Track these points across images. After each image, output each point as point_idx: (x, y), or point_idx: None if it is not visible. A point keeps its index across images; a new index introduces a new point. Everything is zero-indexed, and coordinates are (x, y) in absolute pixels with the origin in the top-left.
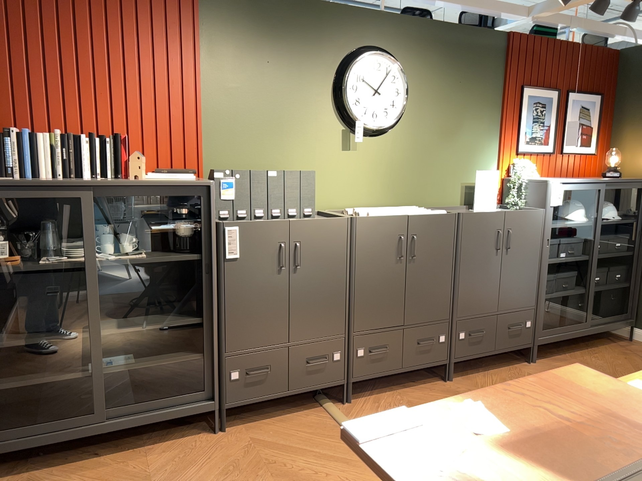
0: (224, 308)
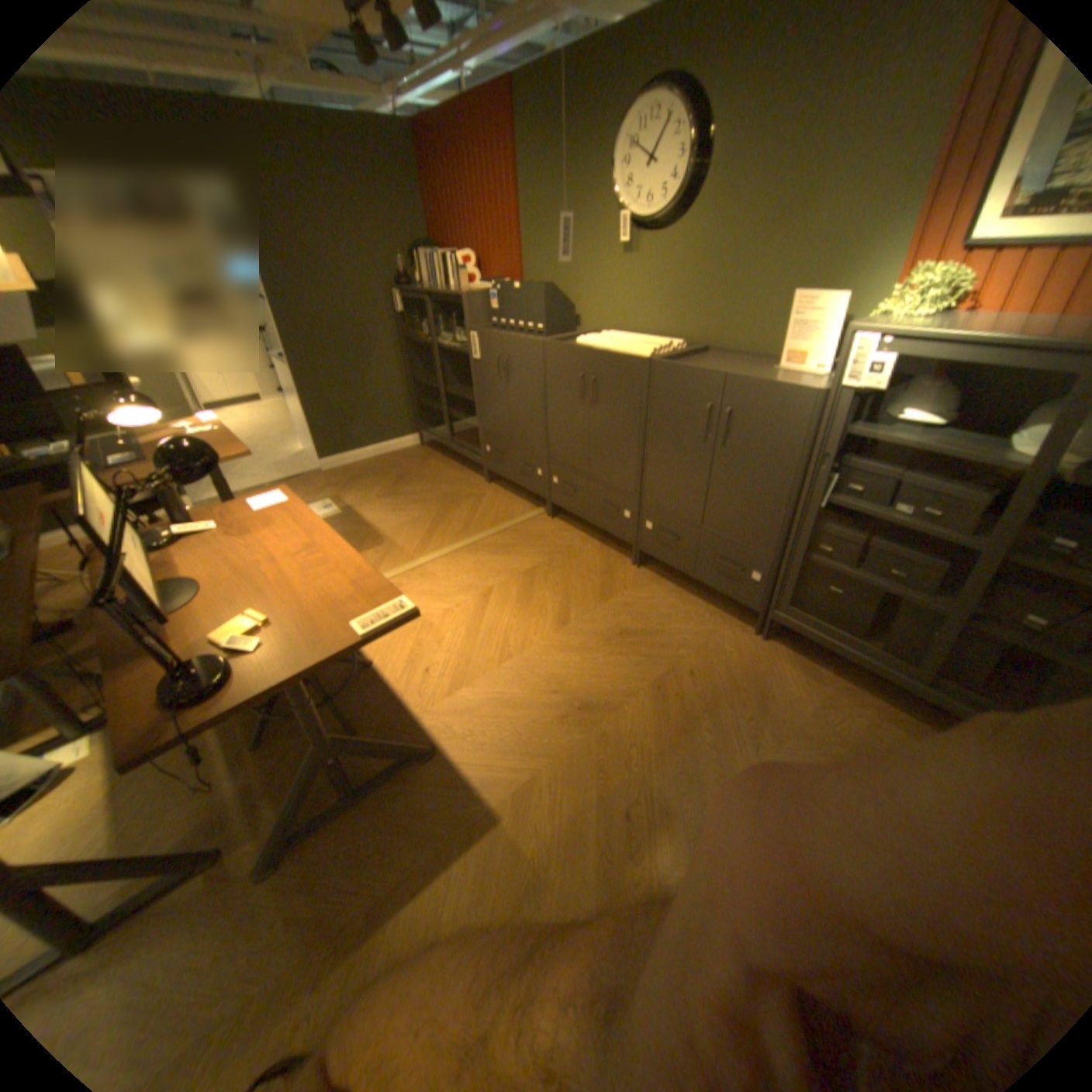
0: (484, 396)
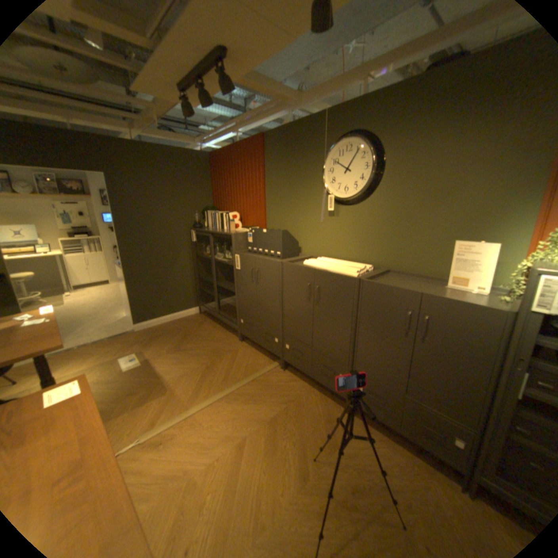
0: (238, 290)
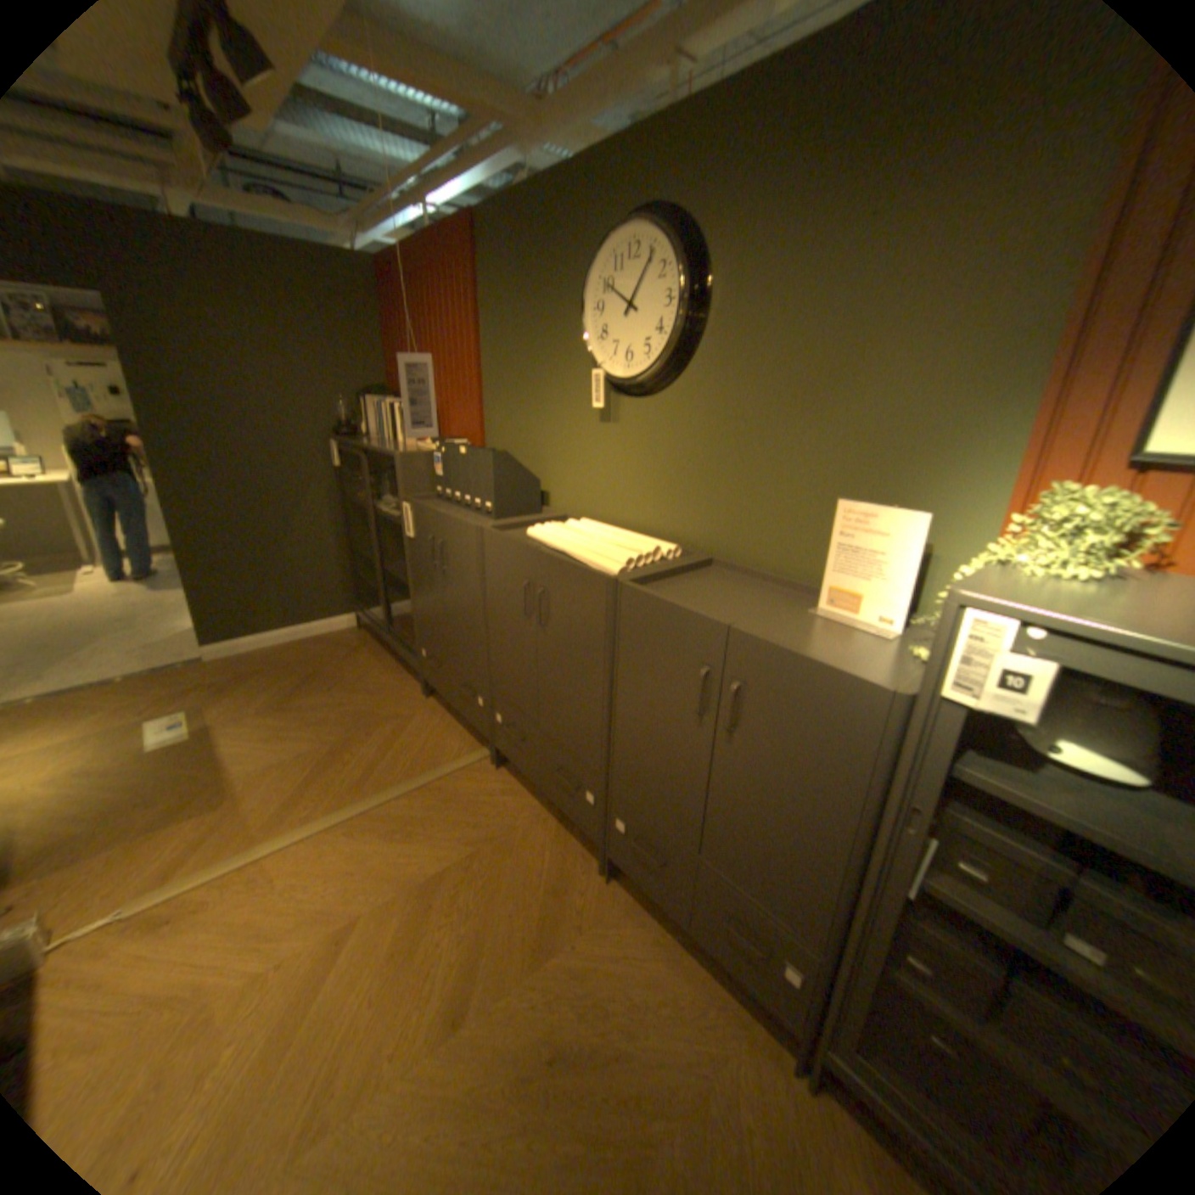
0: (414, 584)
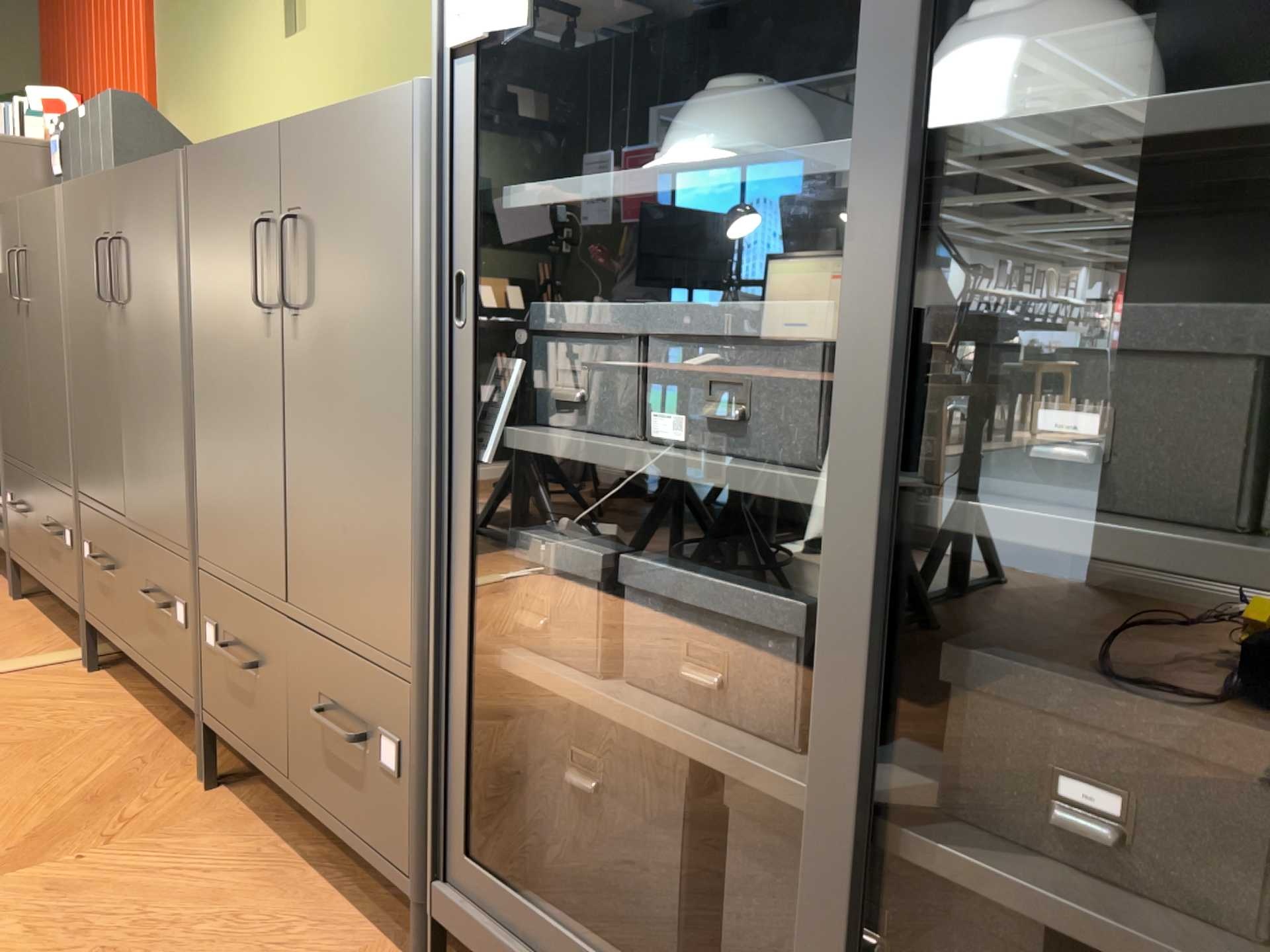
0: None
